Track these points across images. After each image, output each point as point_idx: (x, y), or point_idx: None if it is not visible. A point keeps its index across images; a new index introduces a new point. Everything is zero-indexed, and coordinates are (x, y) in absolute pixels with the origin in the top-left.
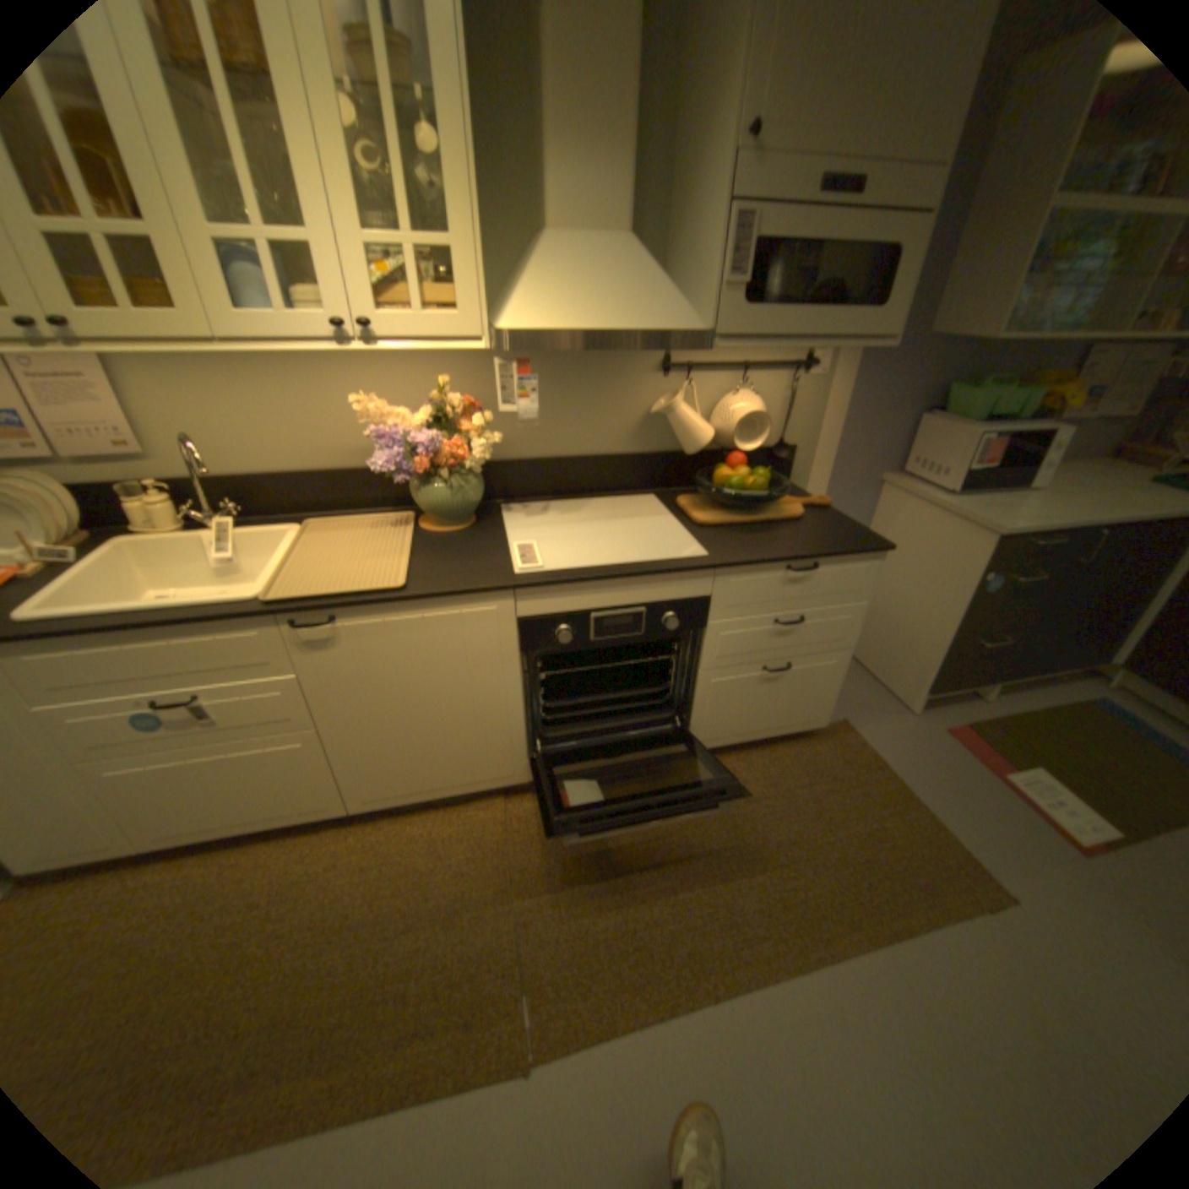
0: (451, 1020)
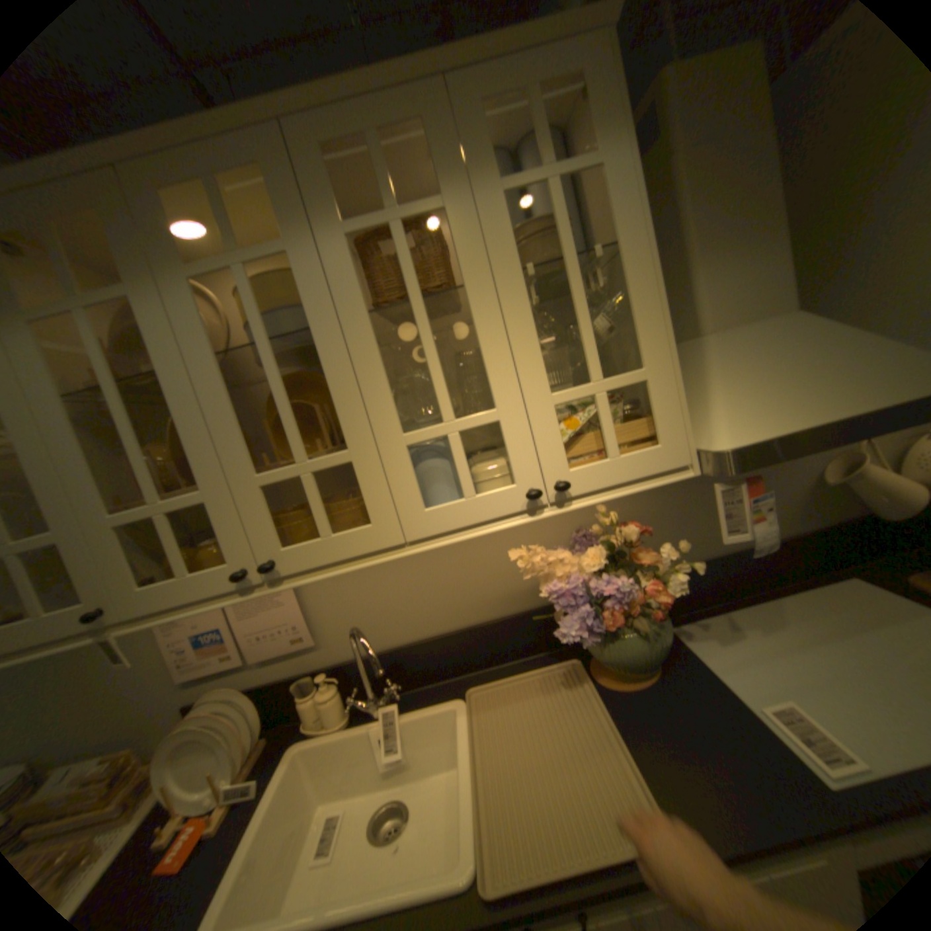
0: None
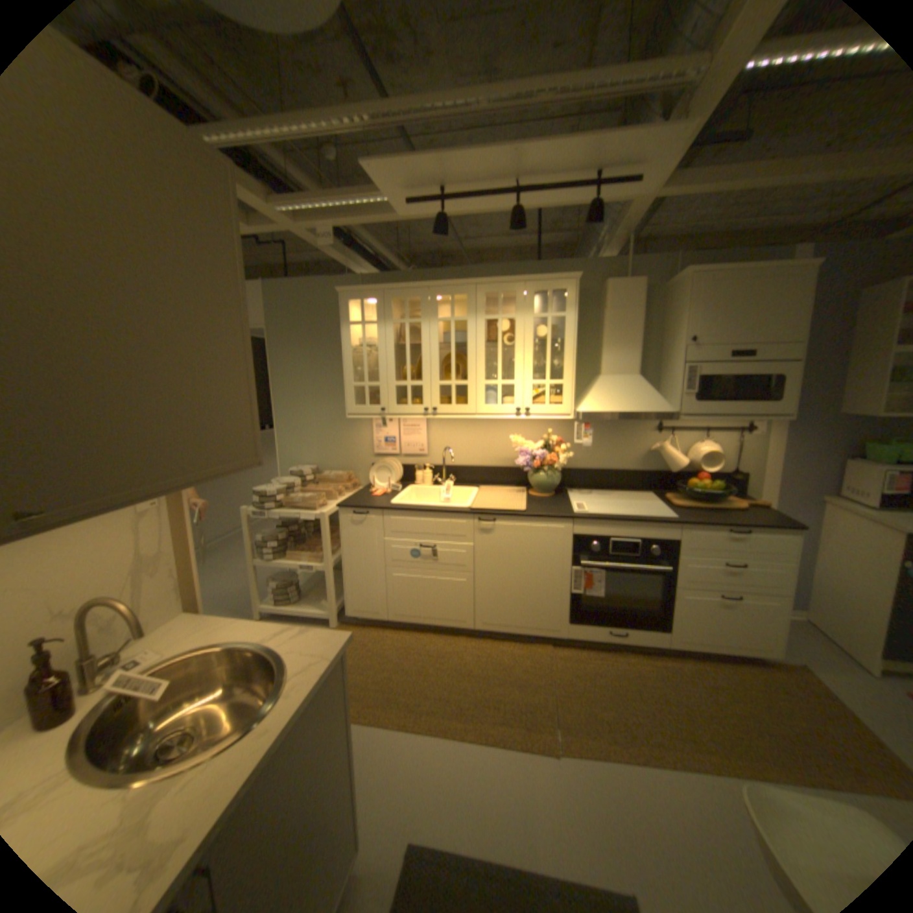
0: (520, 726)
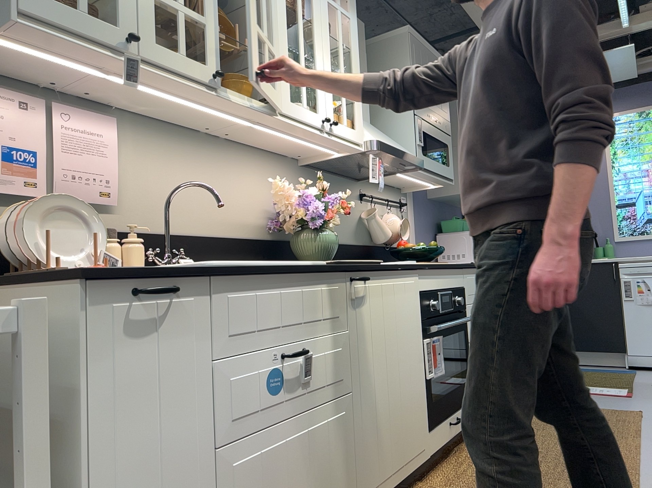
0: None
